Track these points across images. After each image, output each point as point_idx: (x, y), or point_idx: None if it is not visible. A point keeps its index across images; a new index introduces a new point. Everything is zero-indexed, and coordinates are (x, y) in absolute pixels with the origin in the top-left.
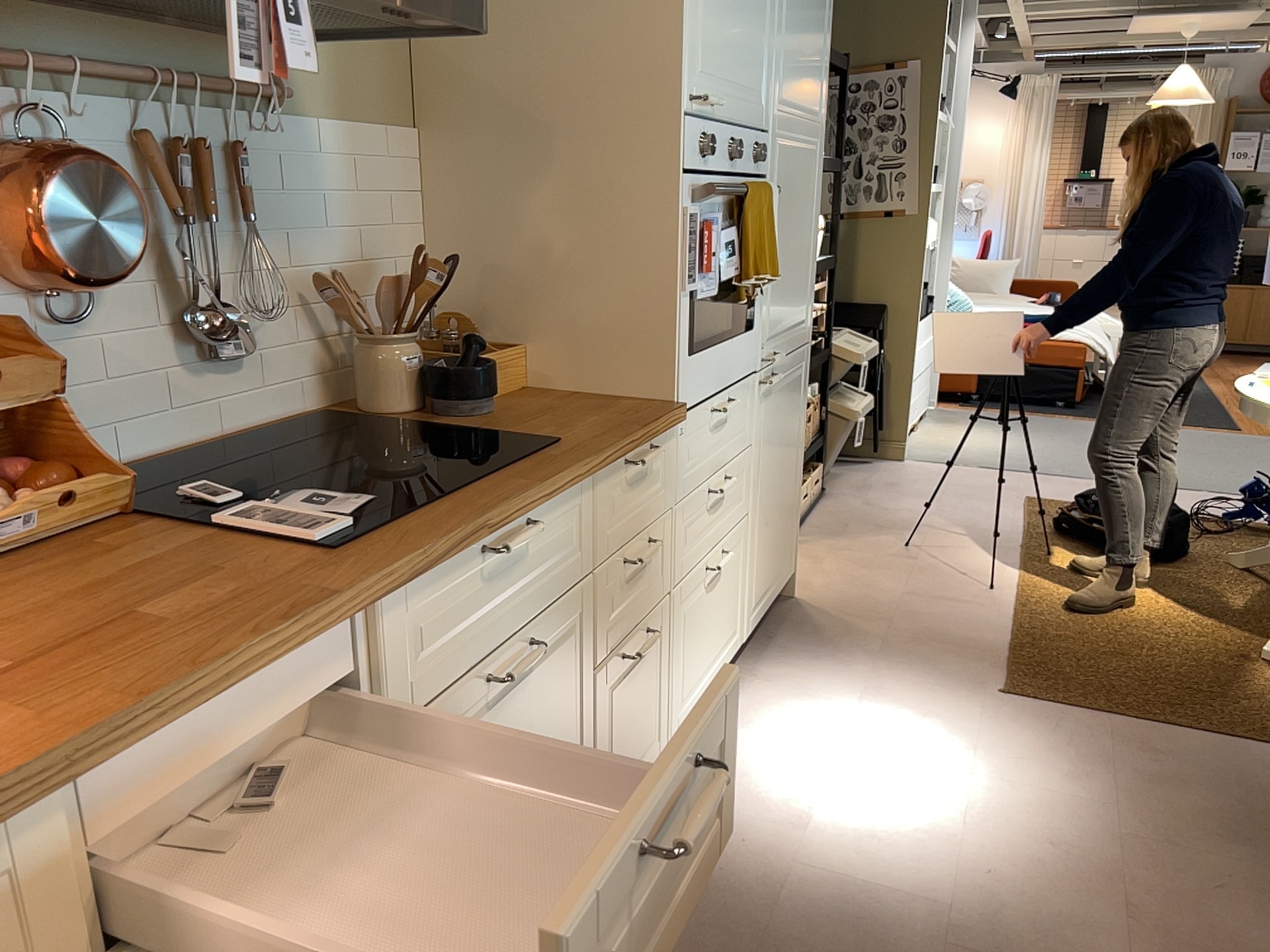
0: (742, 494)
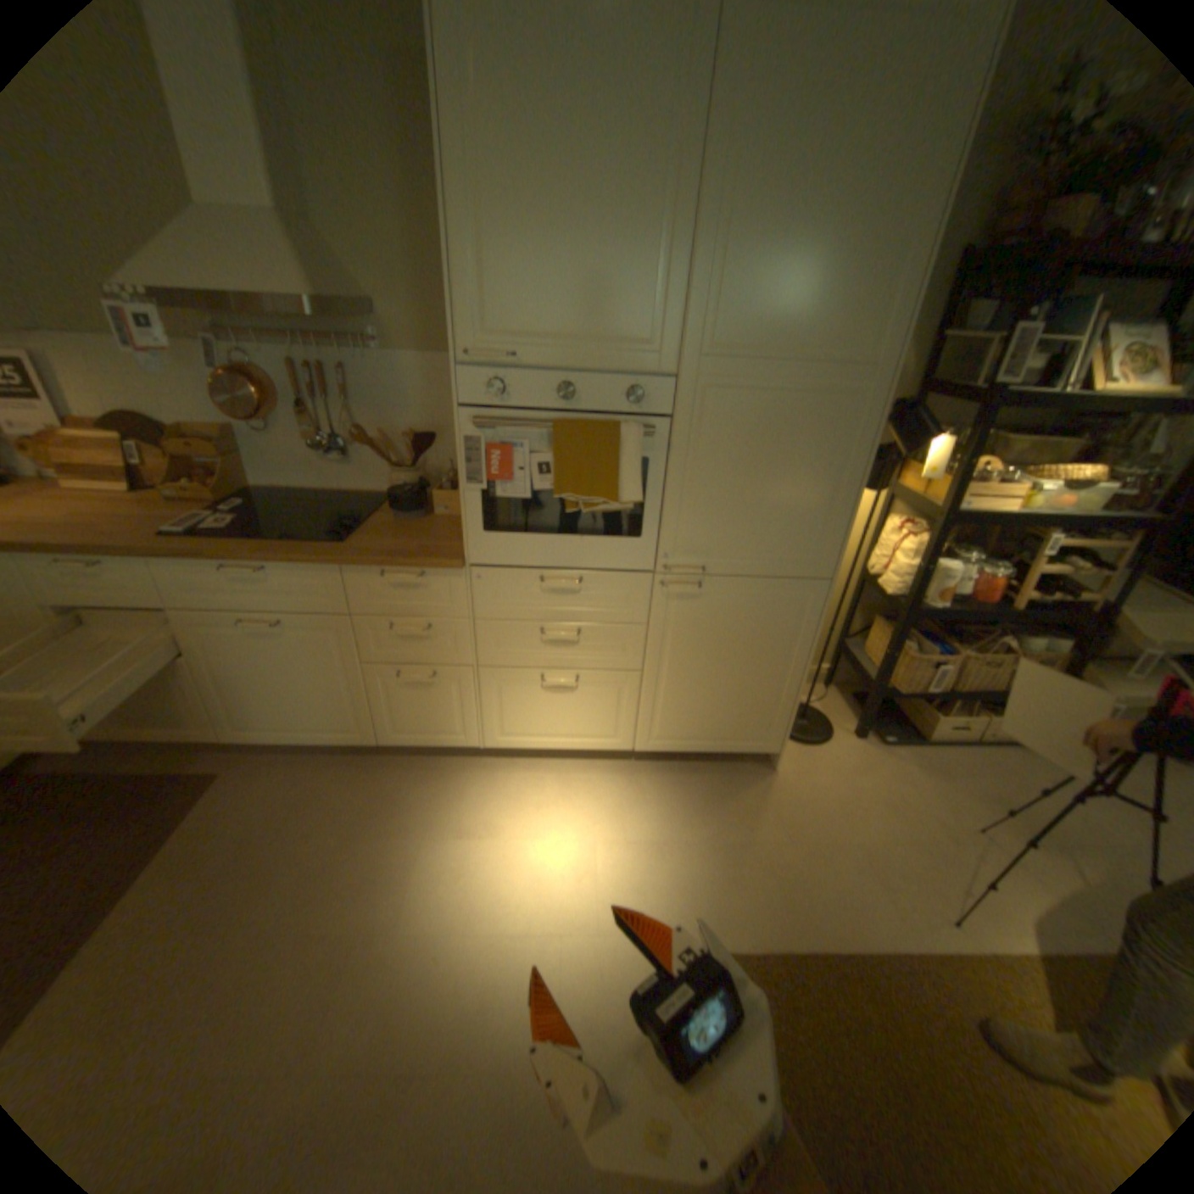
0: (620, 653)
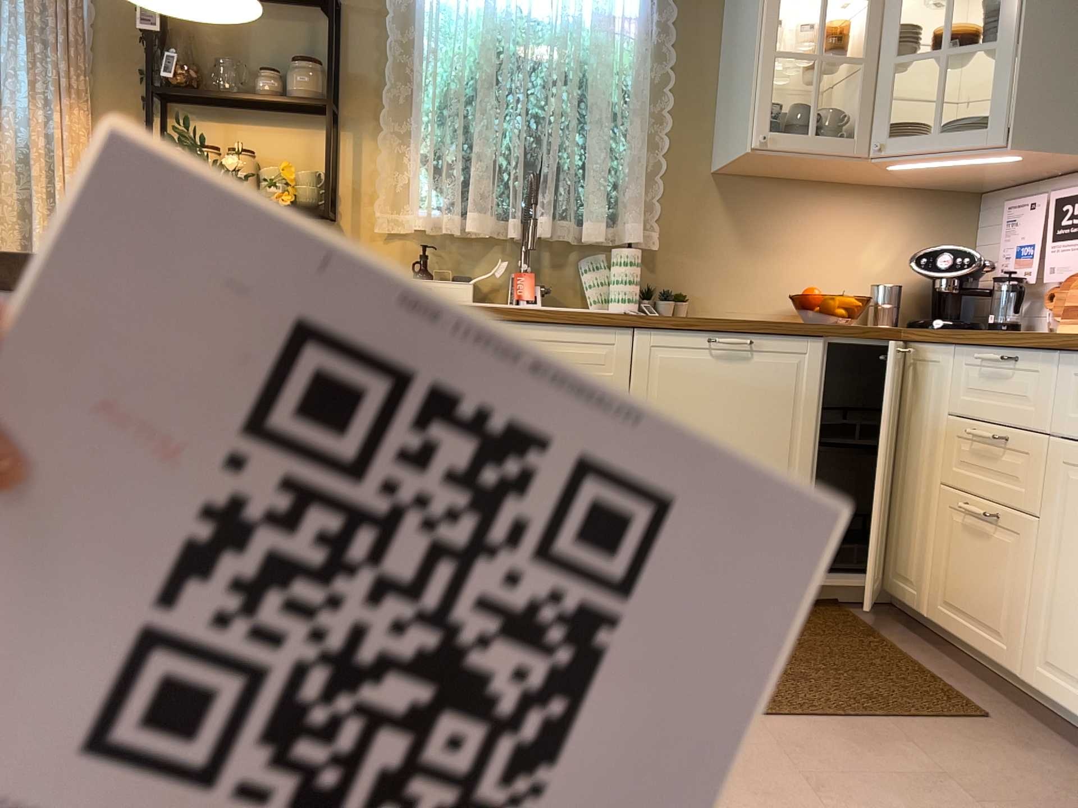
0: None
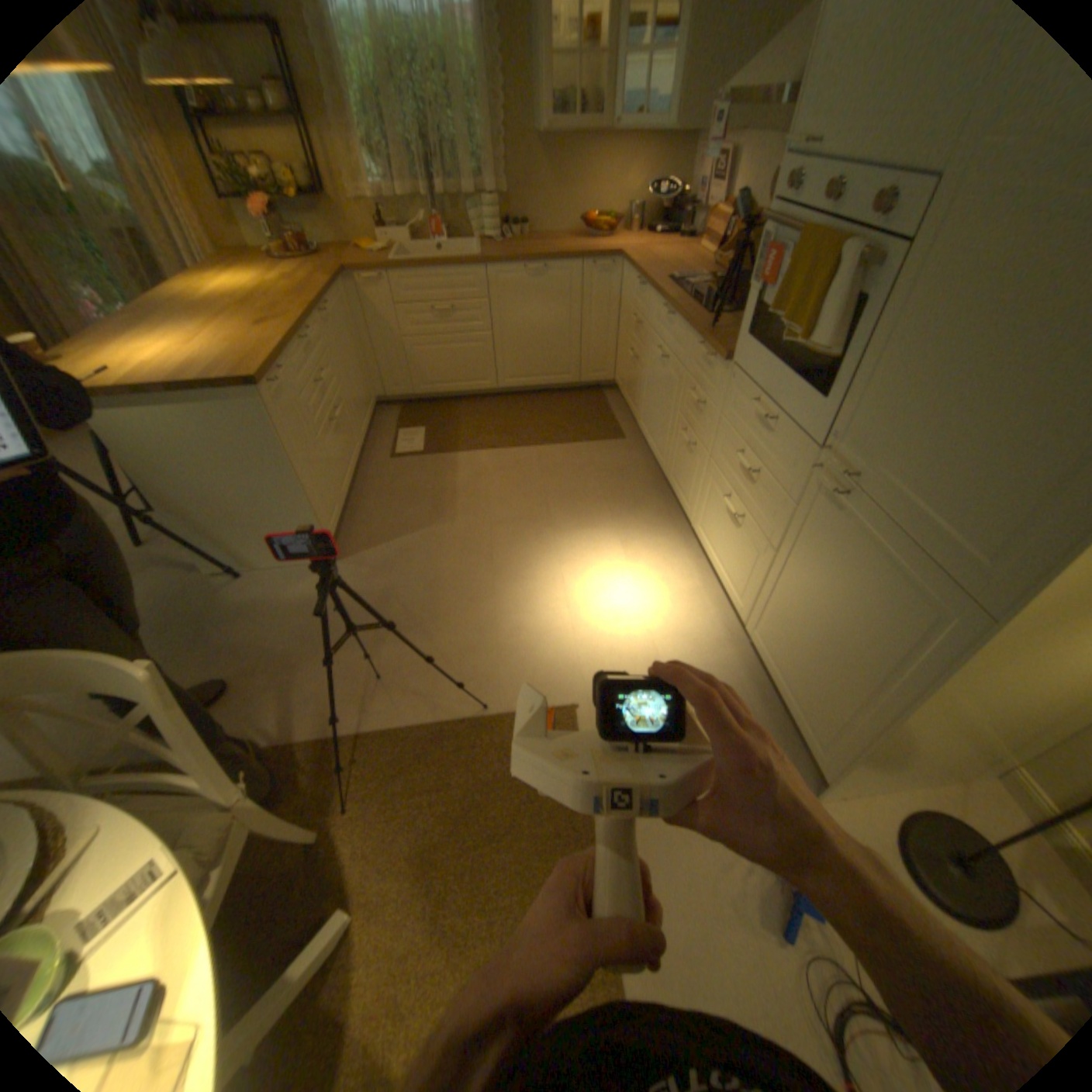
0: (769, 520)
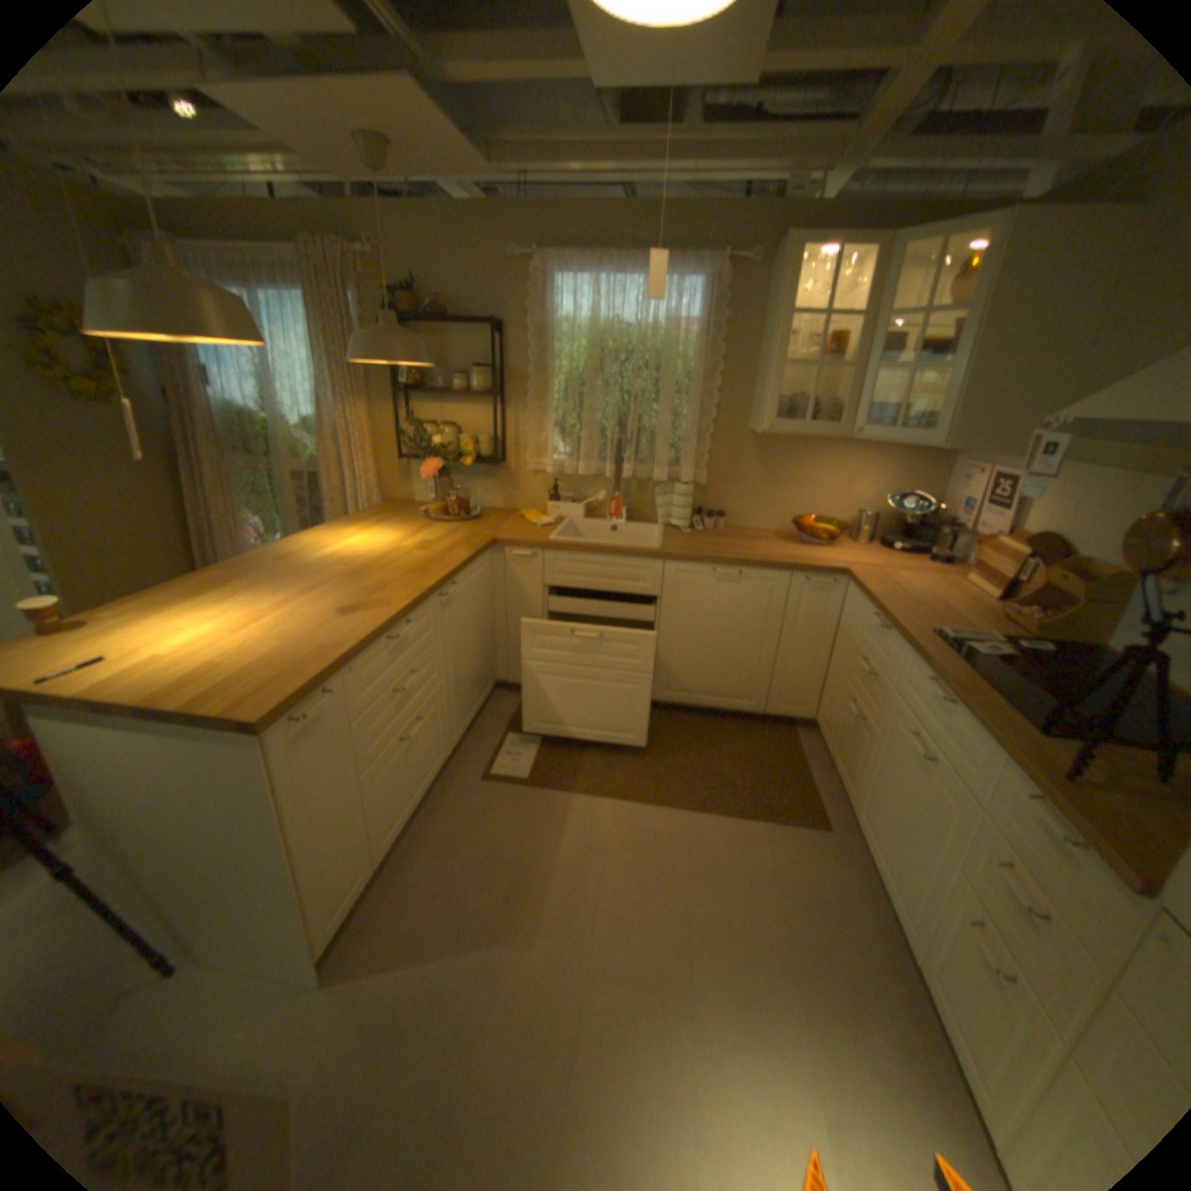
0: None
